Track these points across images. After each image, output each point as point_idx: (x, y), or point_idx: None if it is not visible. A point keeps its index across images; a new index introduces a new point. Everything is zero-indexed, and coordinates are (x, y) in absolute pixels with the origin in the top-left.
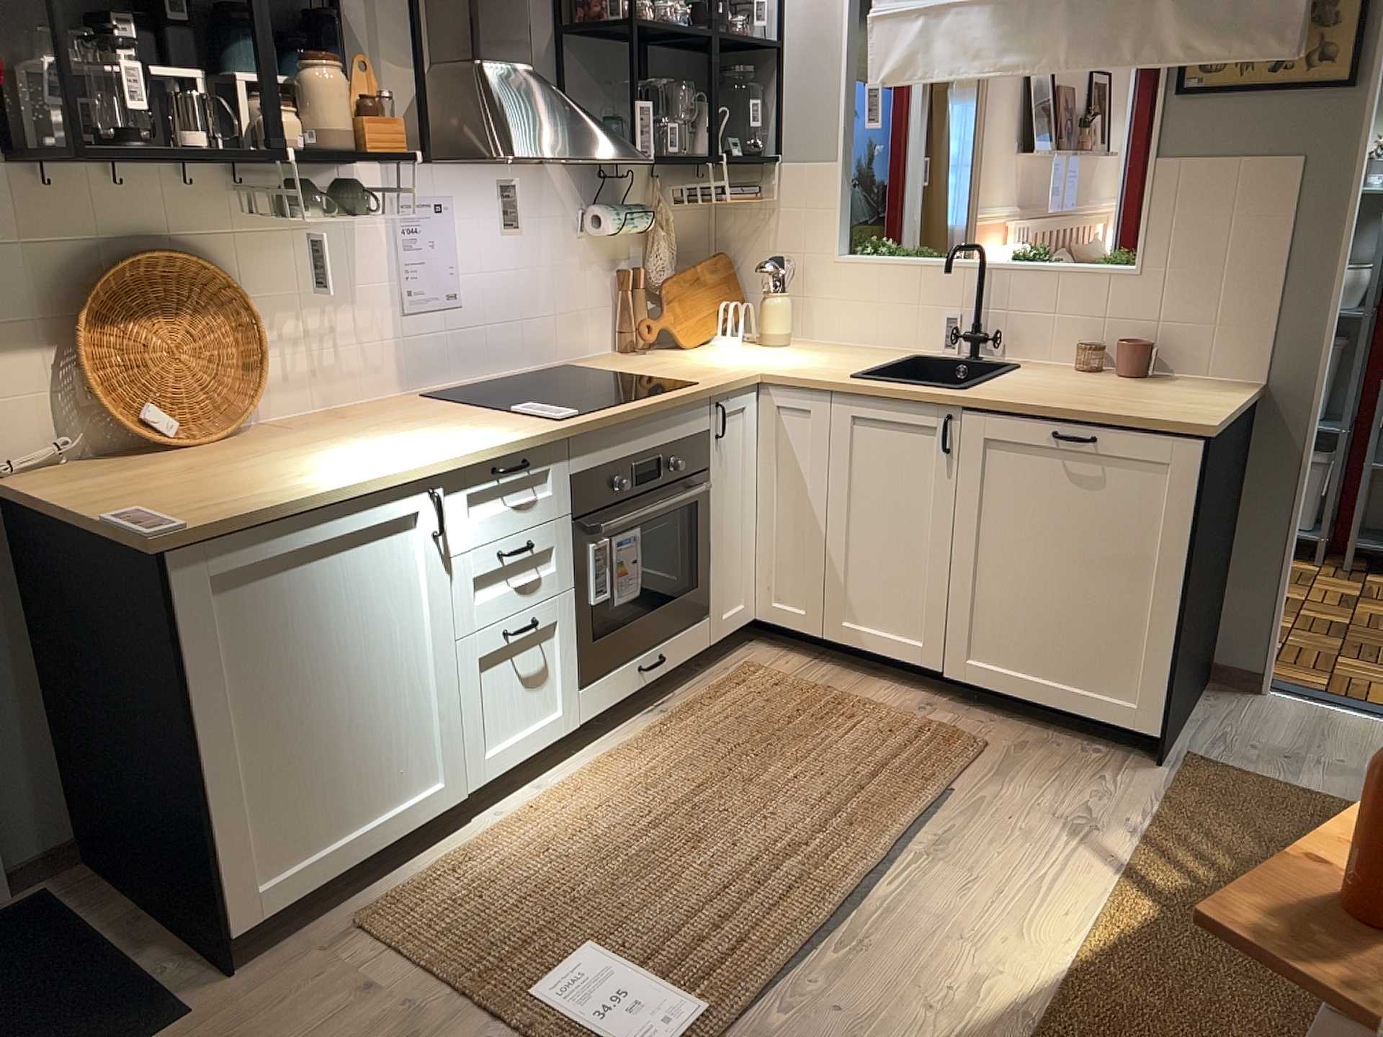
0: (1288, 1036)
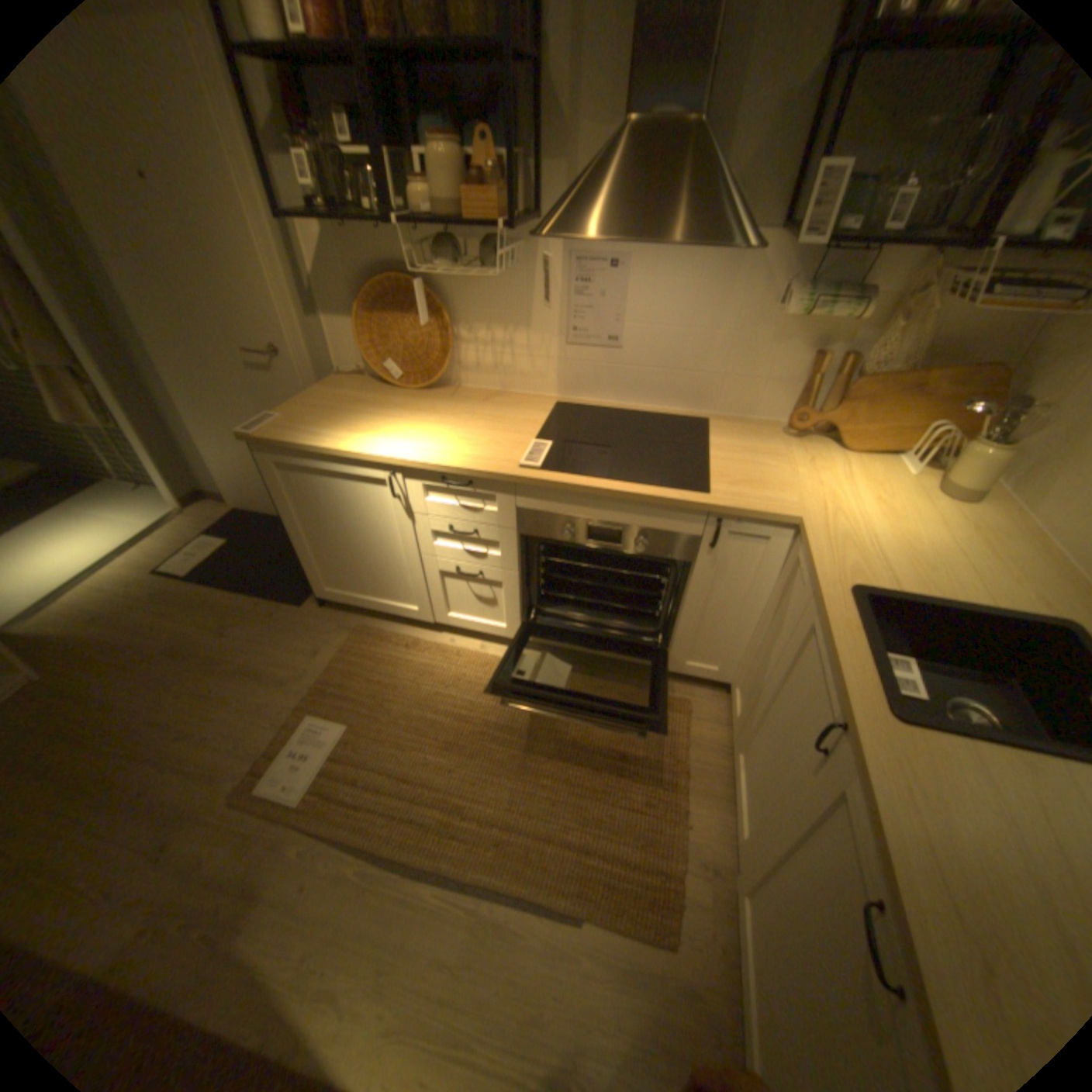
0: None
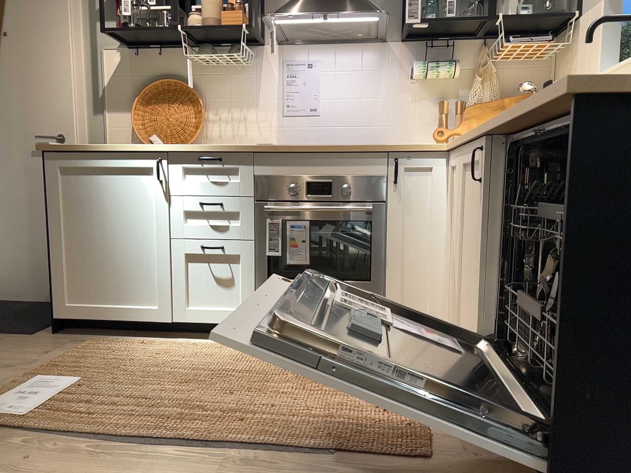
0: None
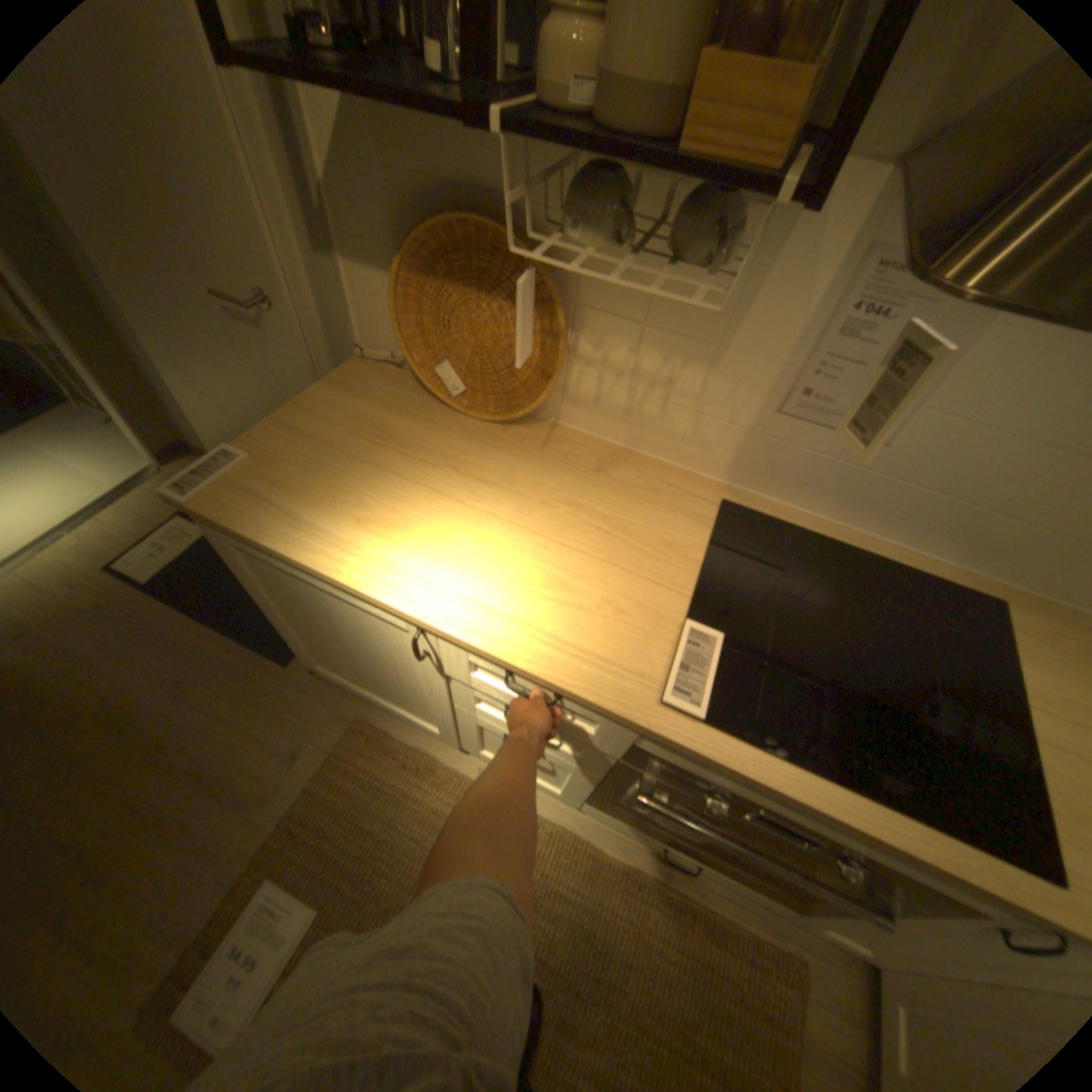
0: None
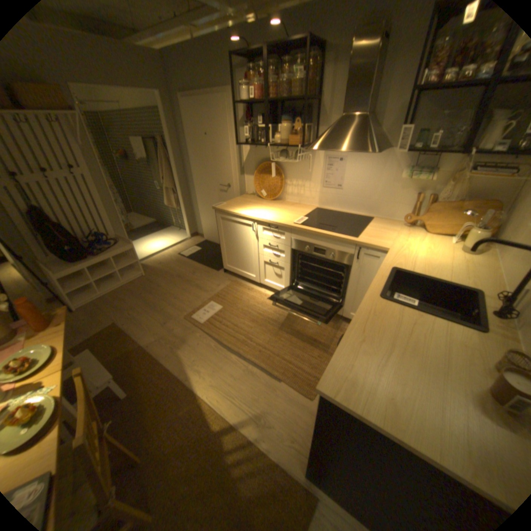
0: (157, 447)
